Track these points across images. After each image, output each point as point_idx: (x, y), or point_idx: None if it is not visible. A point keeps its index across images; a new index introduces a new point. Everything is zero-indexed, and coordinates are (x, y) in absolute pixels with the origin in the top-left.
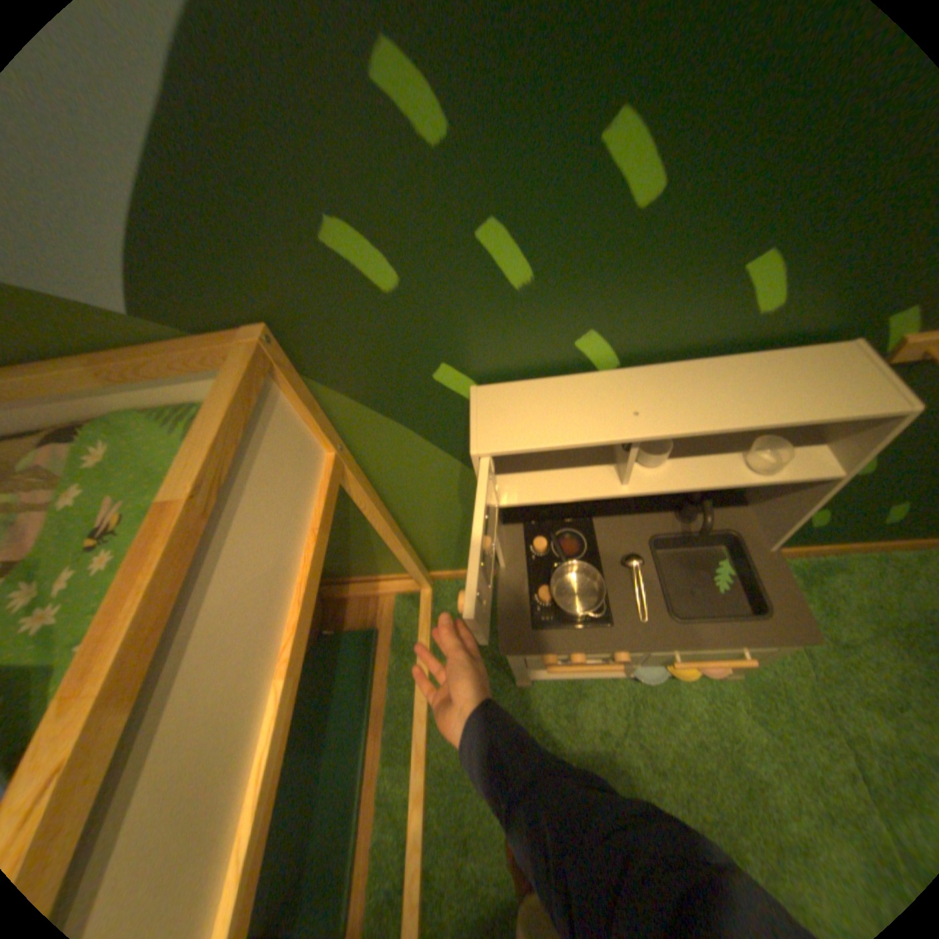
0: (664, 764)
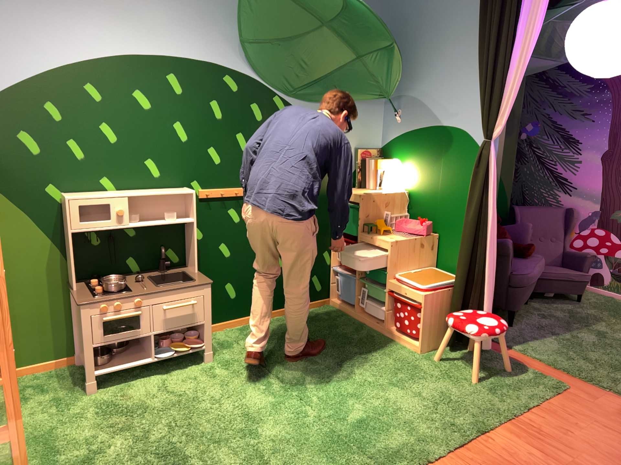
0: (179, 393)
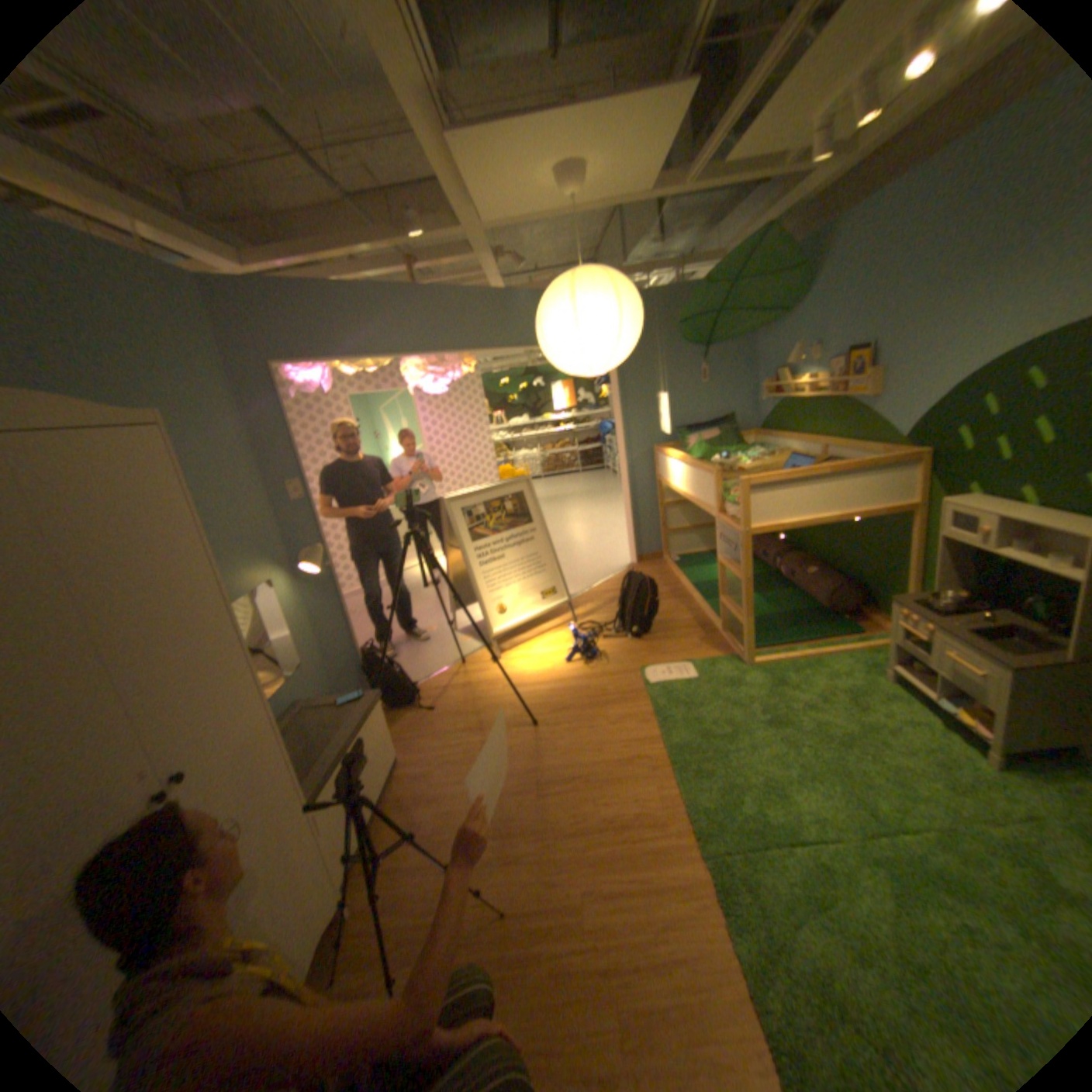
0: (900, 737)
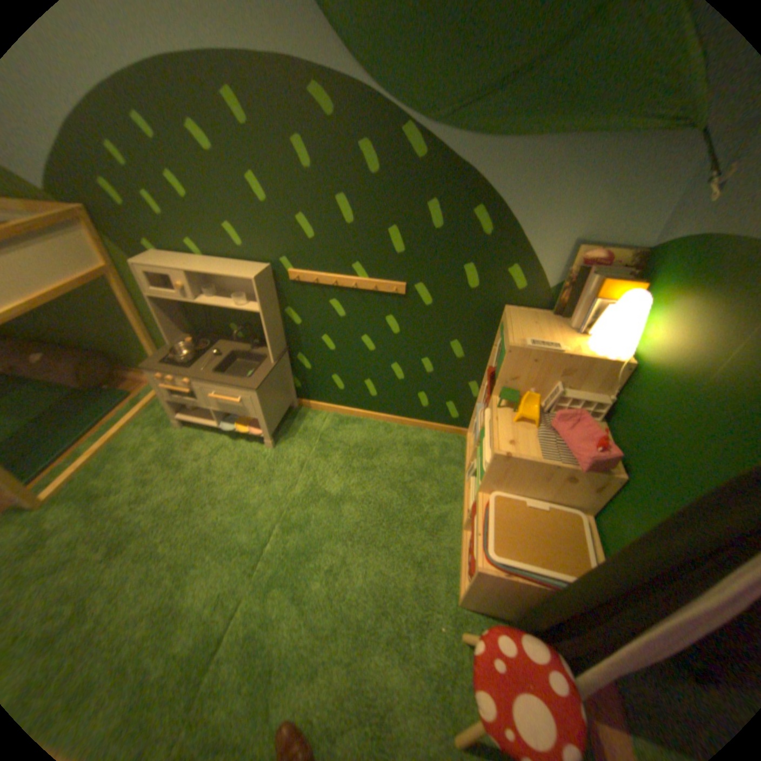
0: (214, 469)
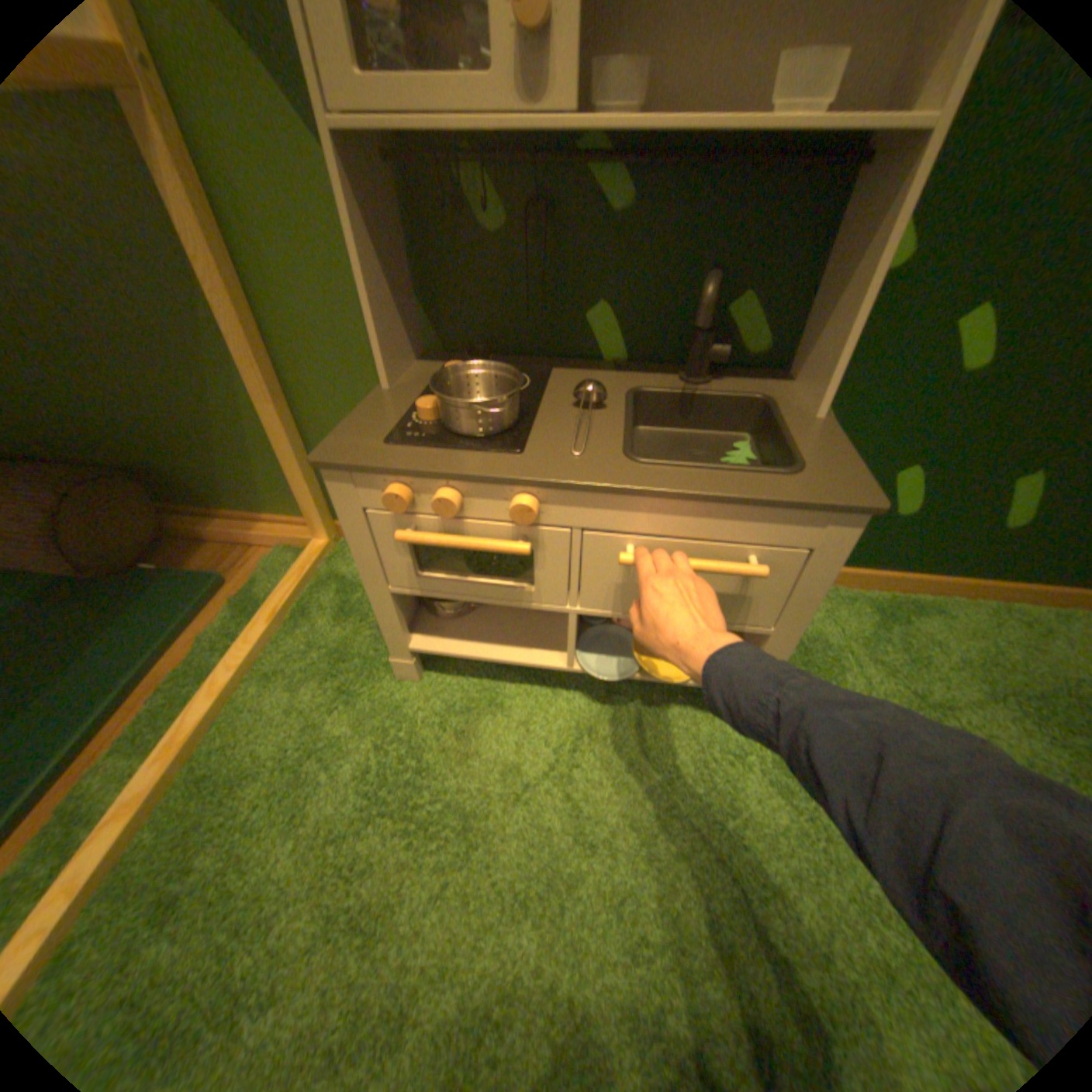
0: (600, 830)
